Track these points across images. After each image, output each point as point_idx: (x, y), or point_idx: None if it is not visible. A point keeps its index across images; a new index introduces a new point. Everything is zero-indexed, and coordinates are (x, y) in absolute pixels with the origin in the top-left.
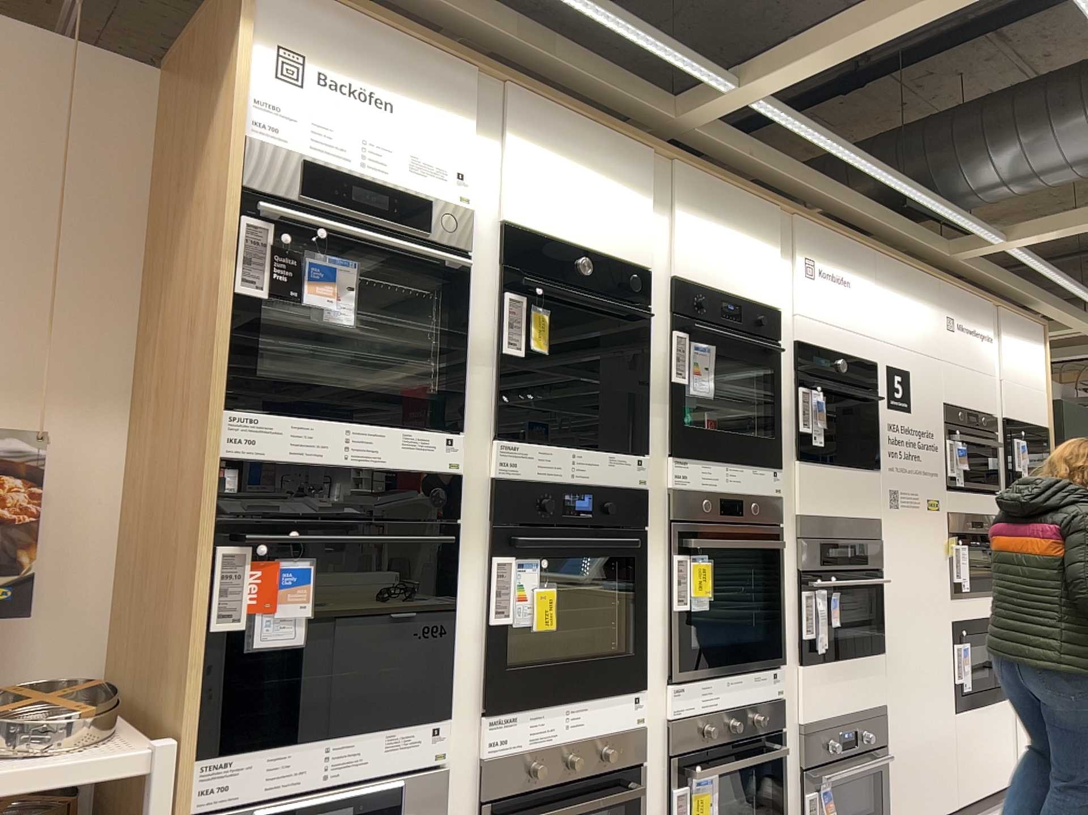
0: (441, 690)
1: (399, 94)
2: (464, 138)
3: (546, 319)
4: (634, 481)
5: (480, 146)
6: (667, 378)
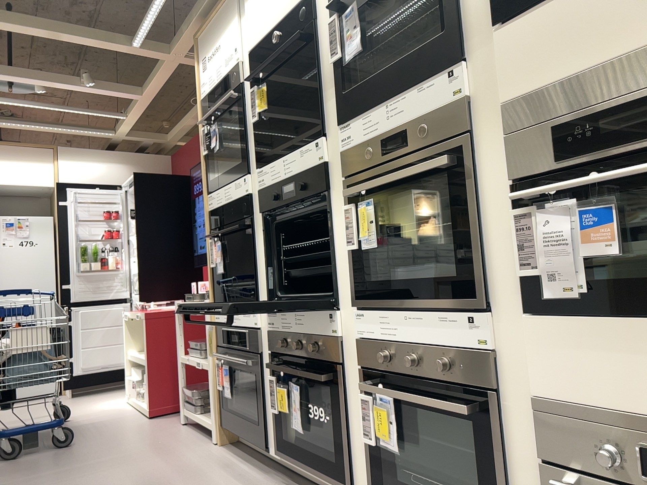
0: (254, 299)
1: (218, 37)
2: (232, 28)
3: (262, 88)
4: (316, 160)
5: (239, 23)
6: (332, 61)
